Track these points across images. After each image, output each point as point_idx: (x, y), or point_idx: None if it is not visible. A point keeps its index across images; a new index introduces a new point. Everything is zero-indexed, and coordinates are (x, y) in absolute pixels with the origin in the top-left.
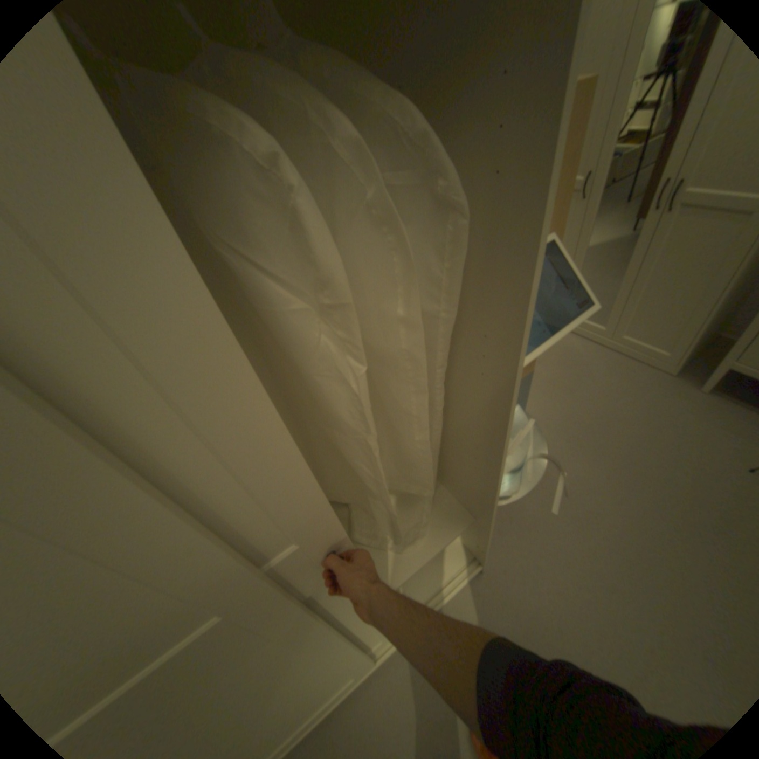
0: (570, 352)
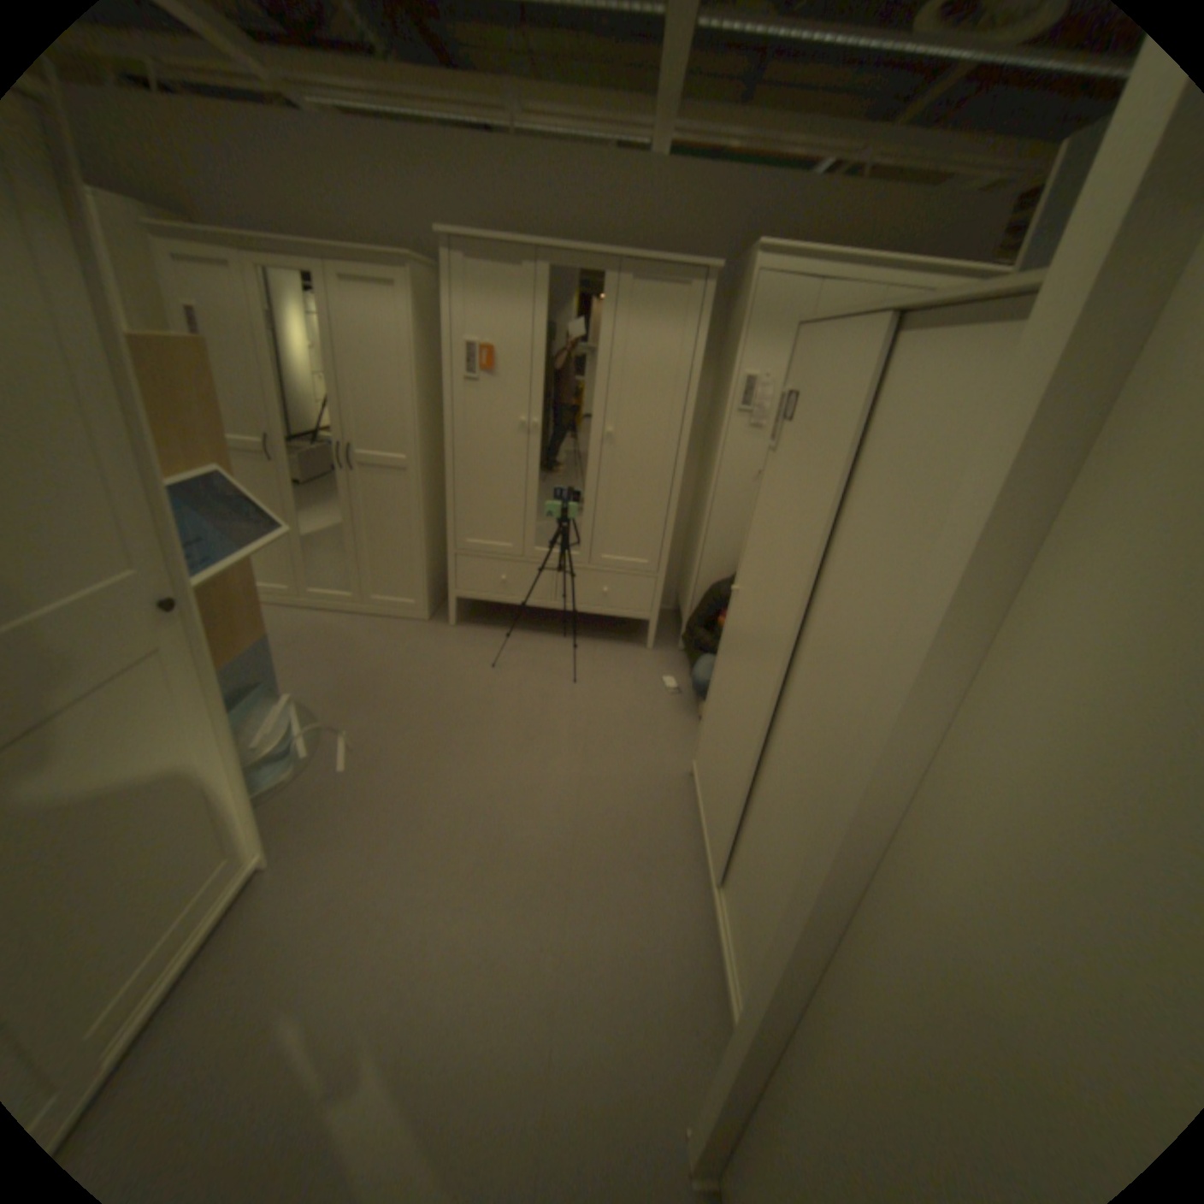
0: (324, 627)
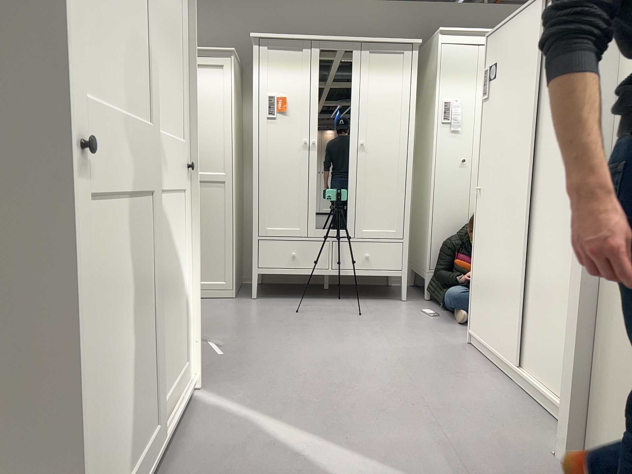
0: None
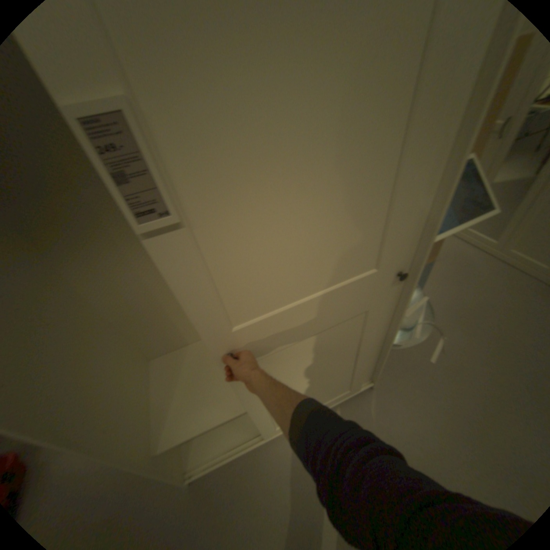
0: (465, 256)
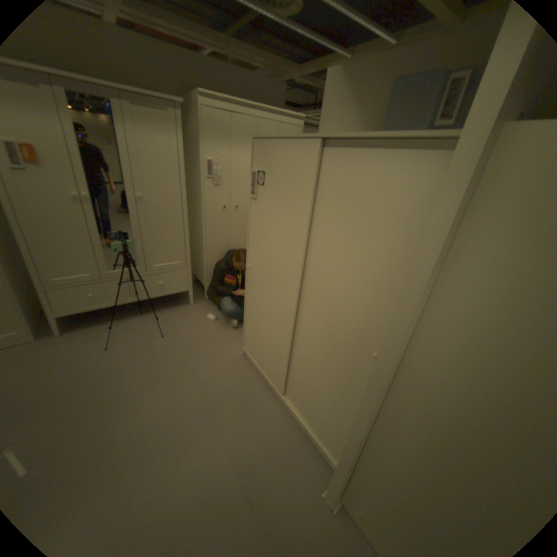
0: None
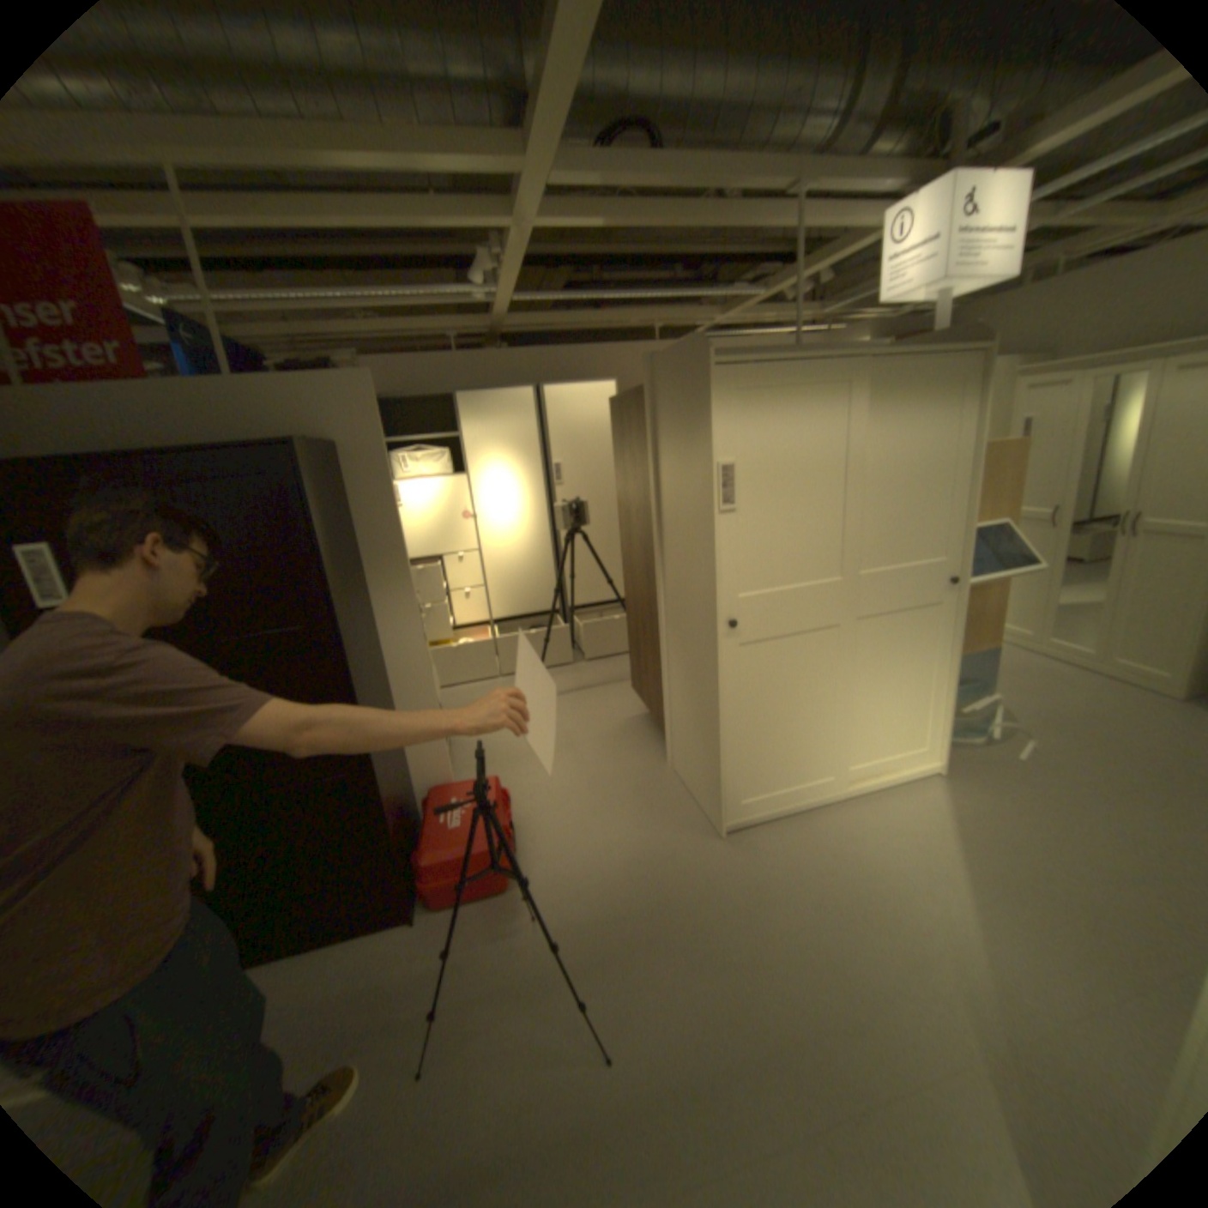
0: (1055, 672)
